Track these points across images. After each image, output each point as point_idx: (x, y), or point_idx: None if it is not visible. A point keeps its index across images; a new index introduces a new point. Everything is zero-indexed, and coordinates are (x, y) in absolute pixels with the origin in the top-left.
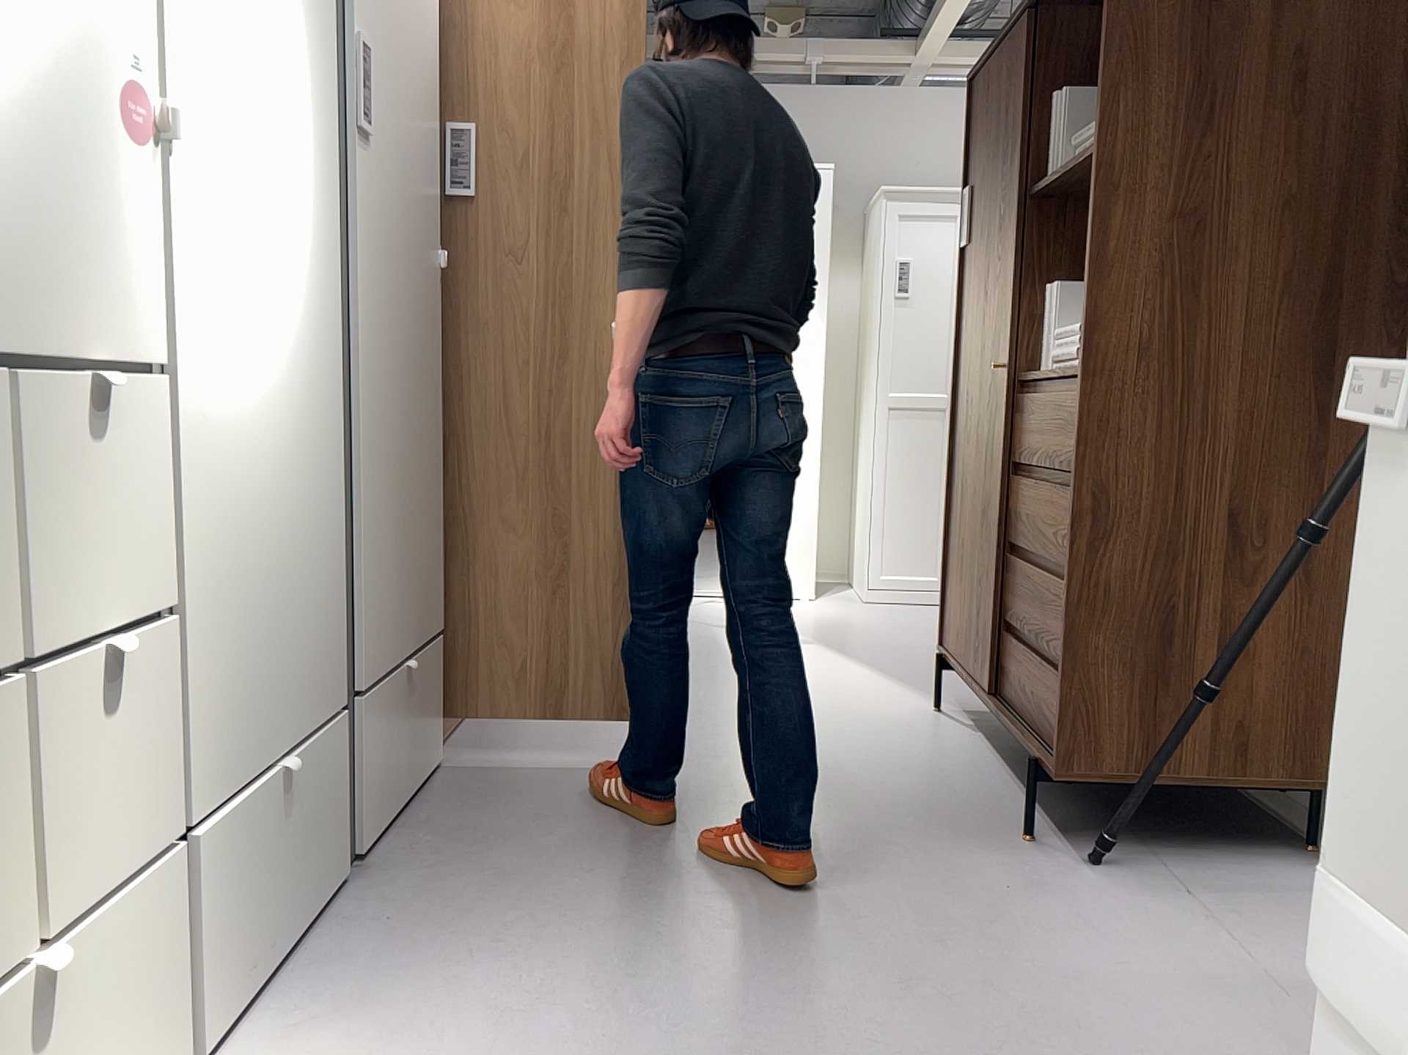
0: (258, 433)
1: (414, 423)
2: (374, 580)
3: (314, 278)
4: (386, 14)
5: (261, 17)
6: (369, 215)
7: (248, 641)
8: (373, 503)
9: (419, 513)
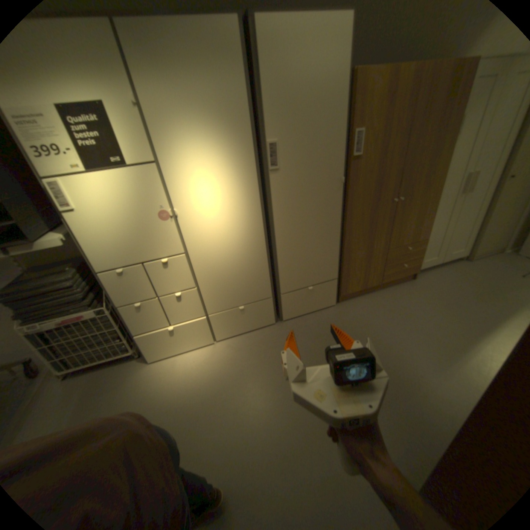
0: (225, 255)
1: (317, 233)
2: (288, 272)
3: (248, 217)
4: (294, 121)
5: (212, 169)
6: (282, 189)
7: (226, 289)
8: (287, 257)
9: (320, 254)
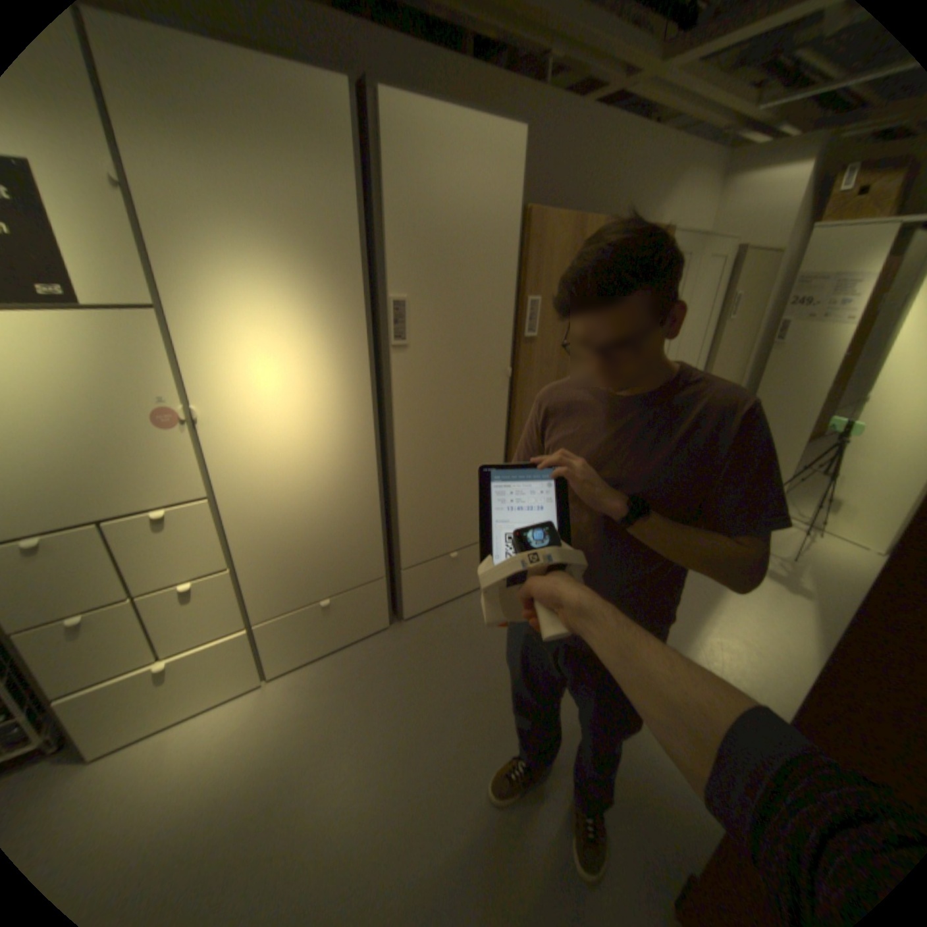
0: (297, 500)
1: (467, 459)
2: (416, 529)
3: (348, 428)
4: (437, 269)
5: (282, 334)
6: (413, 381)
7: (296, 567)
8: (416, 501)
9: (472, 494)
